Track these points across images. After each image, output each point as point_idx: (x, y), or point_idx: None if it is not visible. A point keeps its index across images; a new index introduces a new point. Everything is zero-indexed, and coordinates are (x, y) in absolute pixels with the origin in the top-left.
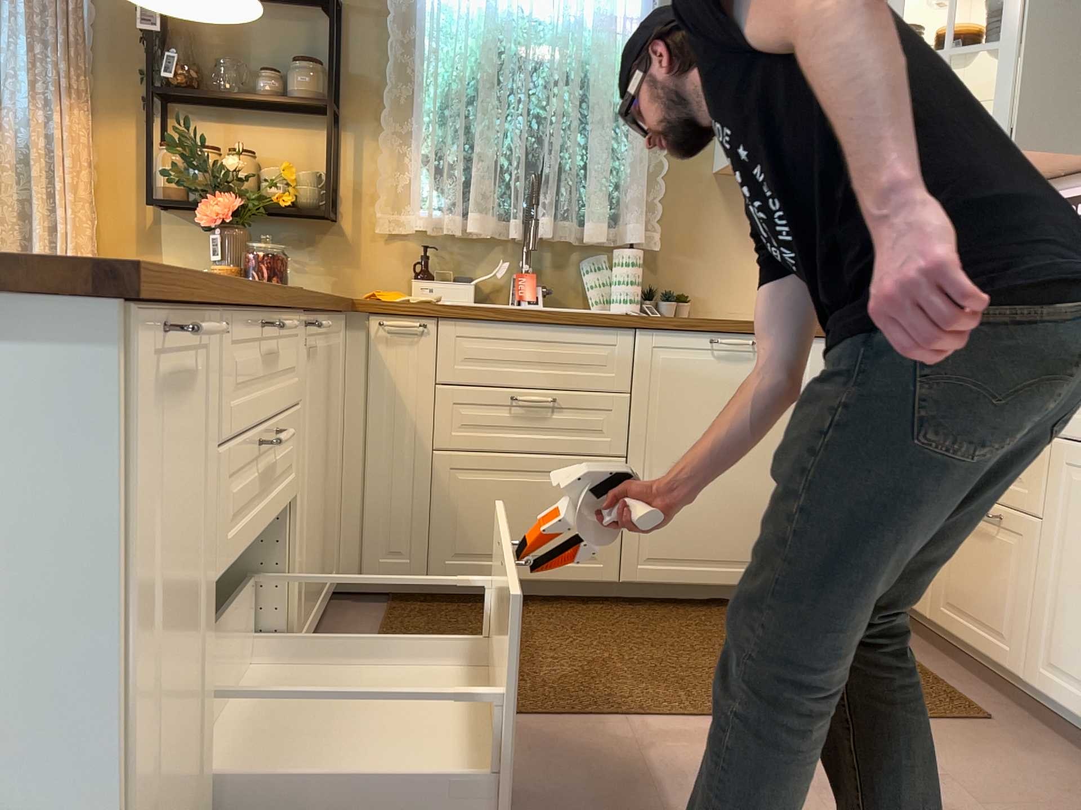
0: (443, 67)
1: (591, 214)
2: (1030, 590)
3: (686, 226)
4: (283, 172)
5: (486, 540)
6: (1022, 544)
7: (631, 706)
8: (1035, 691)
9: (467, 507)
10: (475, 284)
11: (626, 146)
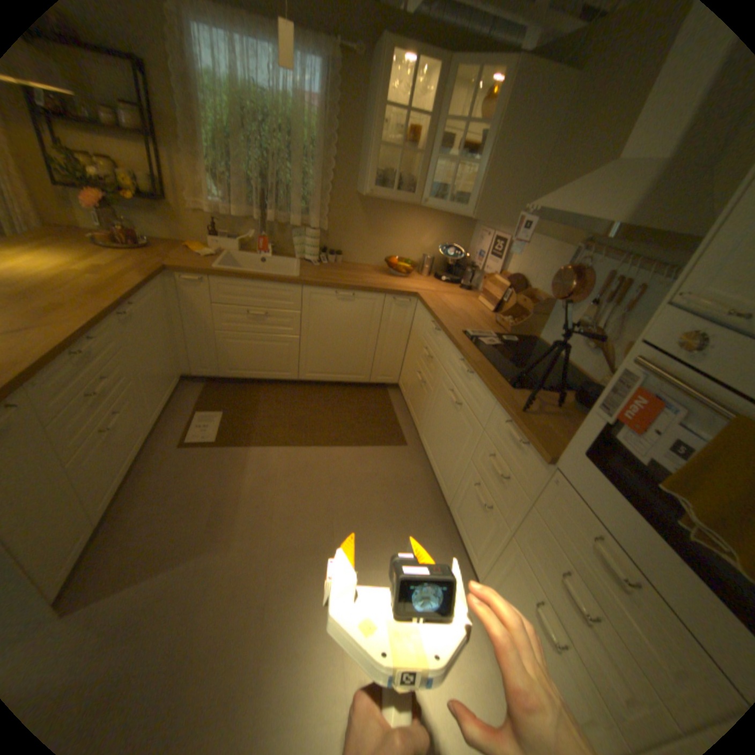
0: (210, 113)
1: (293, 212)
2: (425, 410)
3: (342, 219)
4: (126, 172)
5: (242, 365)
6: (427, 394)
7: (283, 441)
8: (420, 439)
9: (232, 353)
10: (239, 240)
11: (311, 175)
